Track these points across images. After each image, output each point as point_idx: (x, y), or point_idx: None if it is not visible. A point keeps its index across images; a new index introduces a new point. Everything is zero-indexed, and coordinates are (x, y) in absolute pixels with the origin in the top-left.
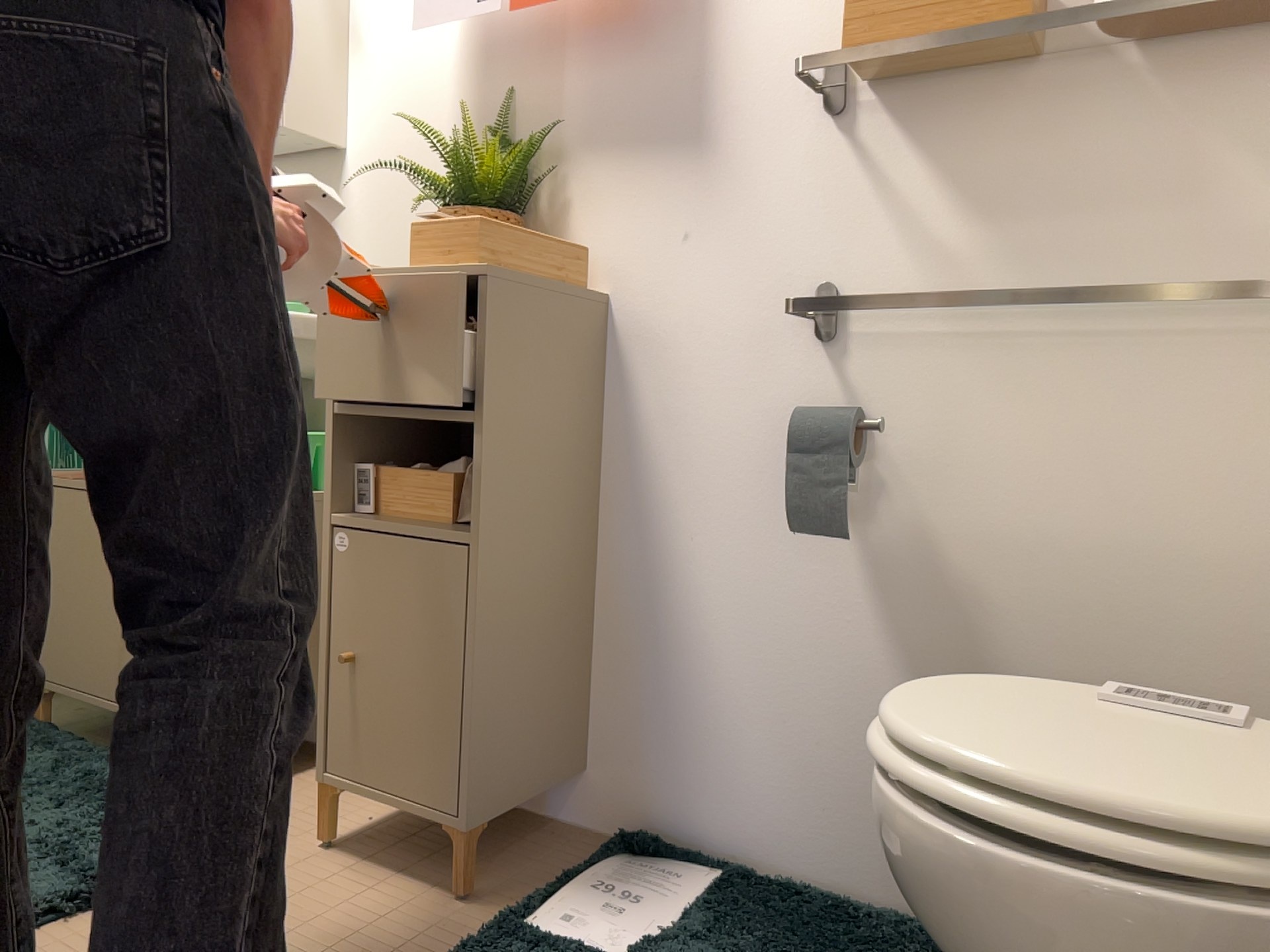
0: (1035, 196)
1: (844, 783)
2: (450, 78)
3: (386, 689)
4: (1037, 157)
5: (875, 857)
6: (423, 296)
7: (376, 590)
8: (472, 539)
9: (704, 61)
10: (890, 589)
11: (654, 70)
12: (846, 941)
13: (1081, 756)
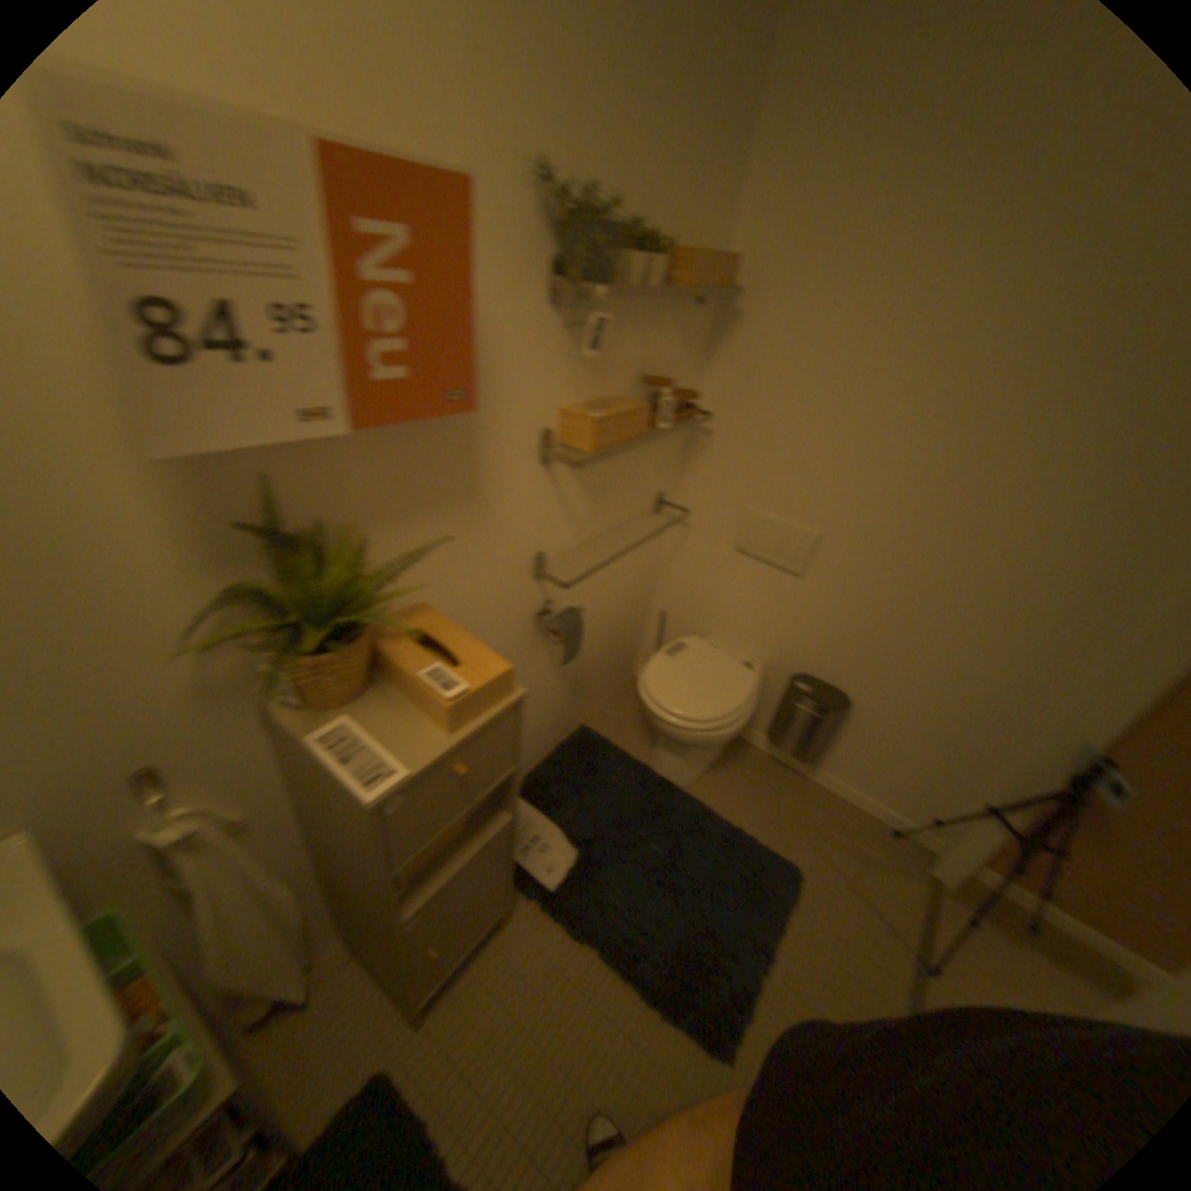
0: (609, 490)
1: (541, 729)
2: (131, 466)
3: (461, 928)
4: (611, 474)
5: (549, 739)
6: (476, 742)
7: (449, 907)
8: (513, 817)
9: (476, 433)
10: (558, 658)
11: (437, 442)
12: (581, 770)
13: (721, 692)
